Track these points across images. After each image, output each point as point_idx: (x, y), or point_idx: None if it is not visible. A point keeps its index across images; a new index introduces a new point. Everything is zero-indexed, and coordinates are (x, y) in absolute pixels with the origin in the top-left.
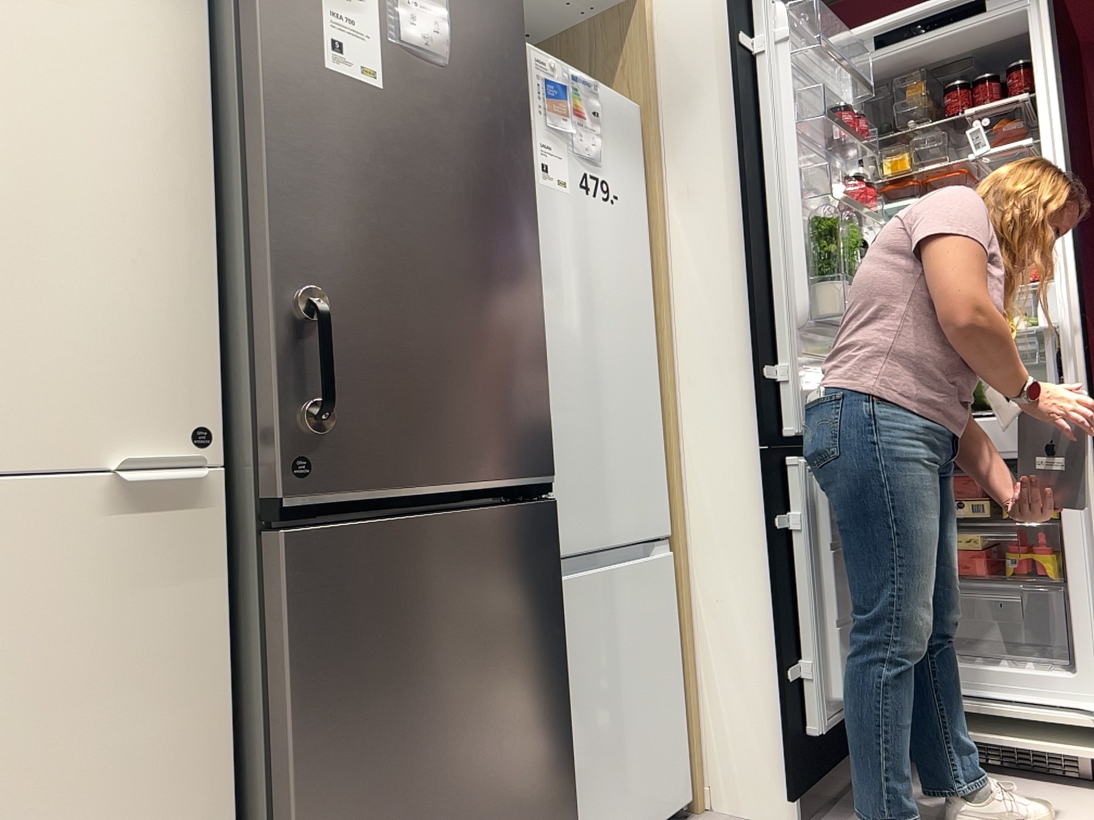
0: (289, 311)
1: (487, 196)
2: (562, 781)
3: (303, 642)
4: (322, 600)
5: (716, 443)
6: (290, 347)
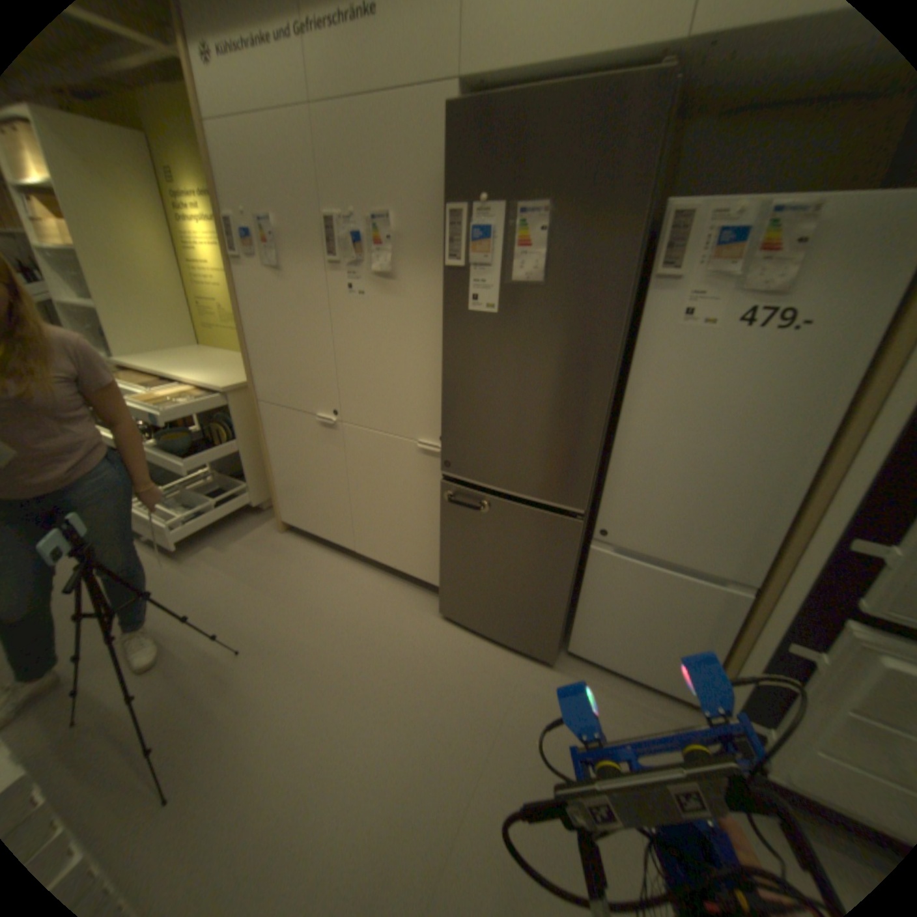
0: (448, 412)
1: (564, 360)
2: (555, 619)
3: (445, 512)
4: (452, 504)
5: (819, 560)
6: (447, 424)
